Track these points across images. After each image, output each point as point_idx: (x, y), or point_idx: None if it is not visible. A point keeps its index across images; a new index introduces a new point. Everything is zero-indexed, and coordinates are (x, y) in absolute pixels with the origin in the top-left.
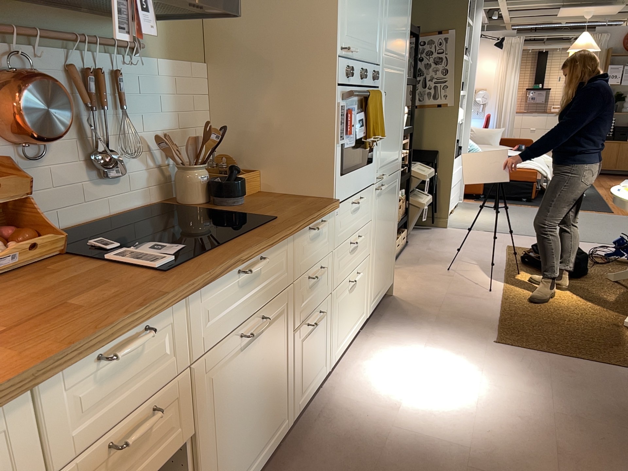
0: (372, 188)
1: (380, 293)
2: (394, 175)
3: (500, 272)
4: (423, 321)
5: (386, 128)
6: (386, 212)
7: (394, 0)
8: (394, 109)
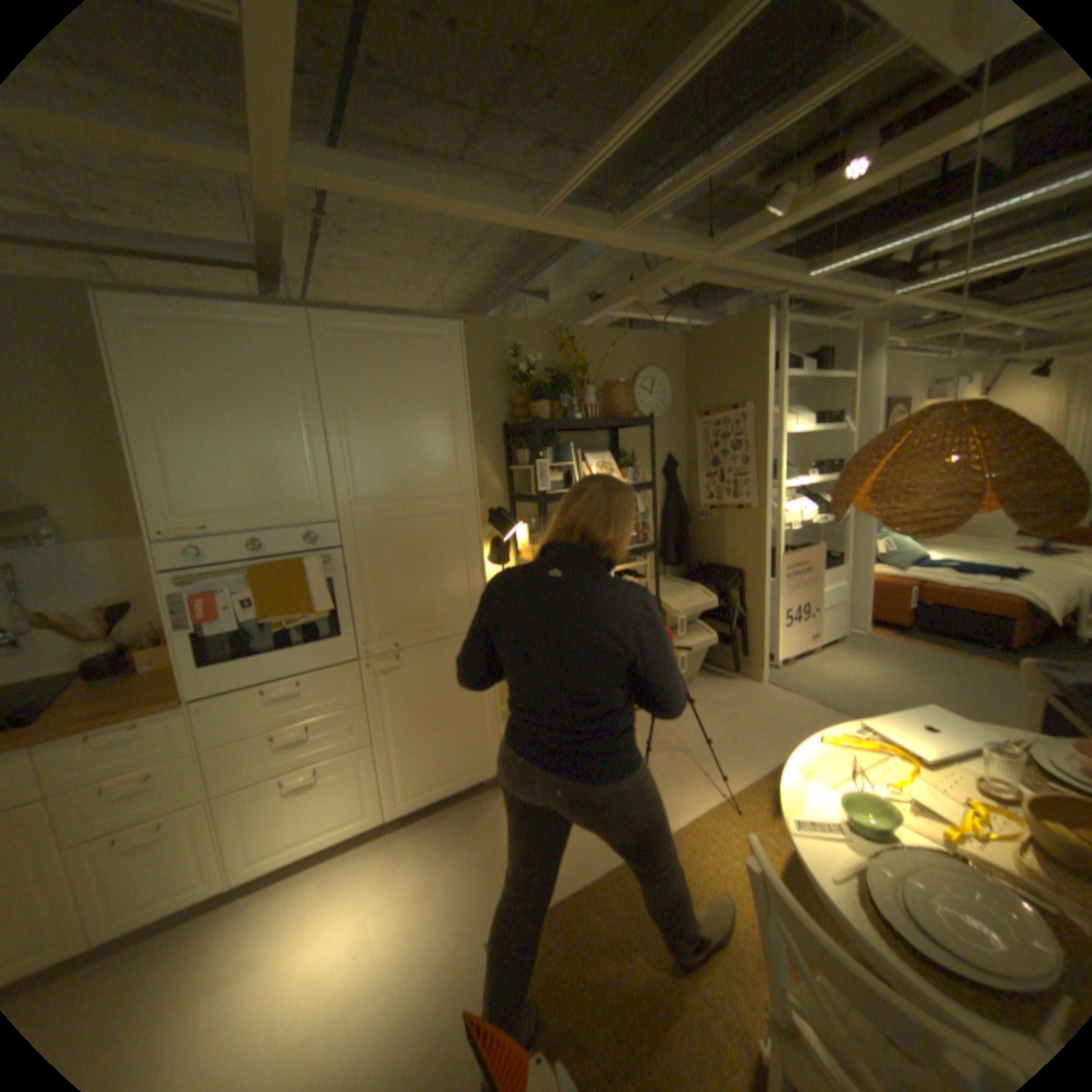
0: (350, 667)
1: (435, 790)
2: (454, 640)
3: (715, 801)
4: (466, 853)
5: (391, 589)
6: (428, 689)
7: (371, 435)
8: (424, 561)
